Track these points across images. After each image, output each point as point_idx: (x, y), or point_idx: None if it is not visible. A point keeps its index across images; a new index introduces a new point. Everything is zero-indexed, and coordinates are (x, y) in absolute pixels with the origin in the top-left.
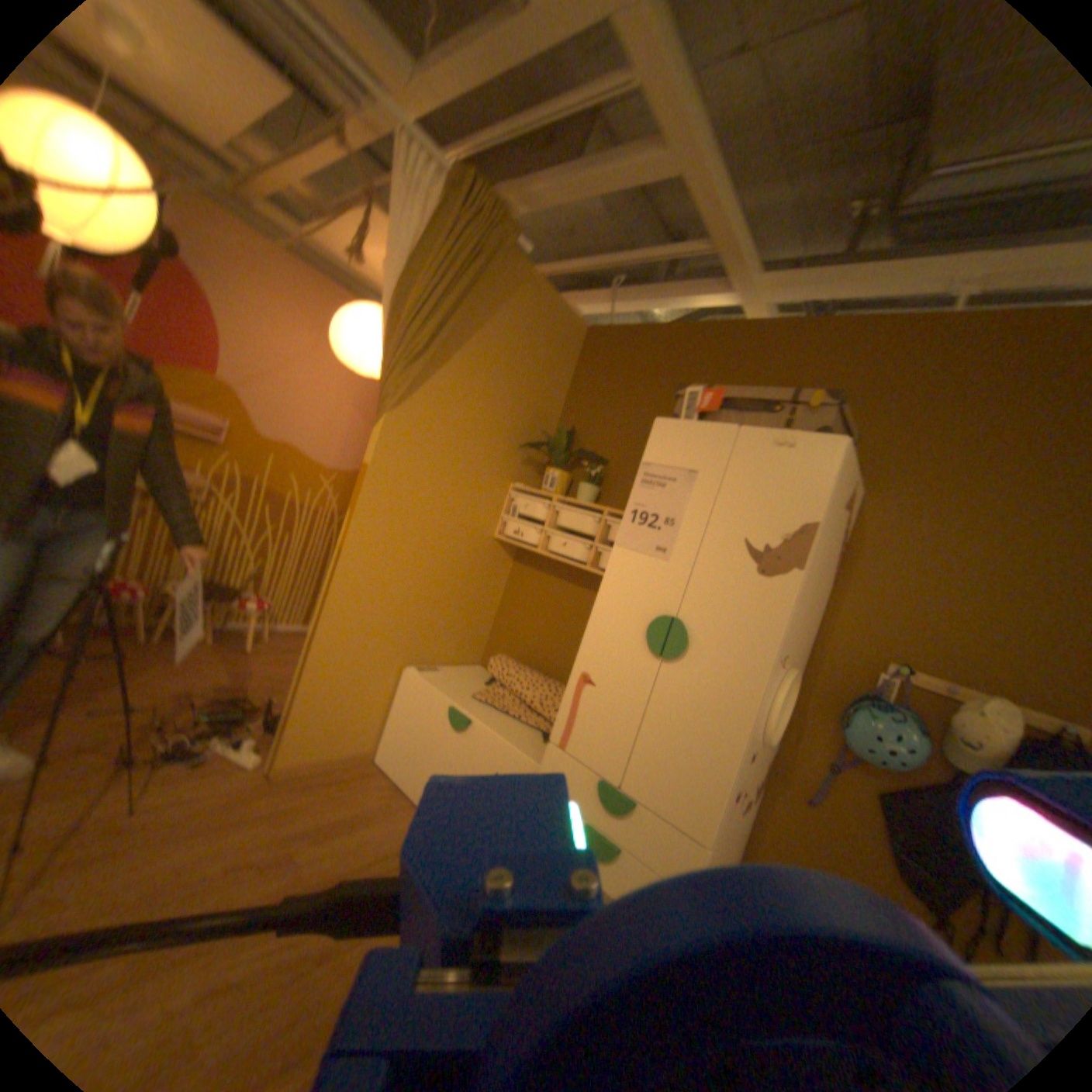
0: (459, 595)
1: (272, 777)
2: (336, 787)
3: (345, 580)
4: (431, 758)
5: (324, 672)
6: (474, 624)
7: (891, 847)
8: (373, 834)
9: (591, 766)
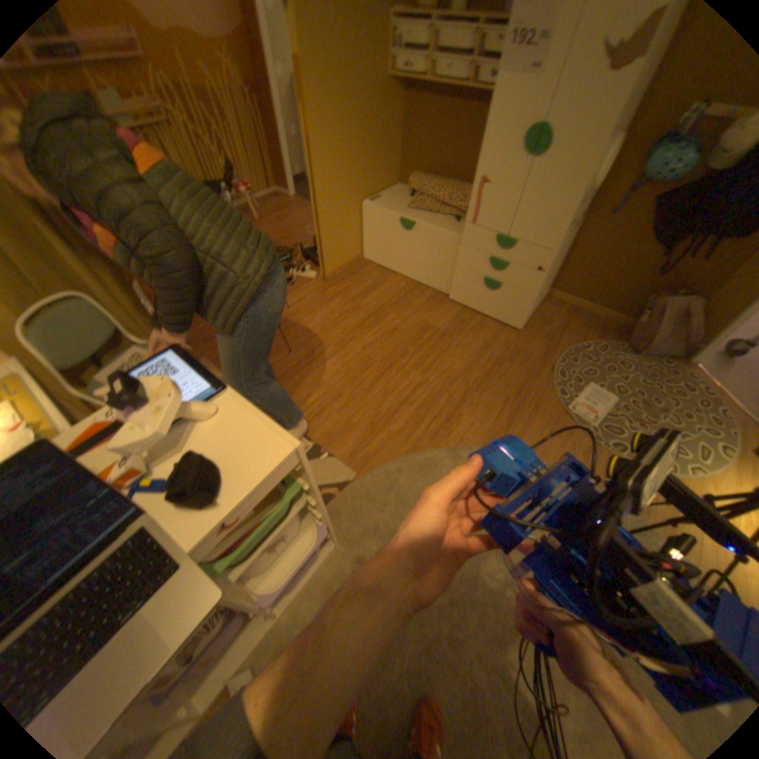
0: (376, 137)
1: (325, 278)
2: (353, 274)
3: (315, 159)
4: (395, 247)
5: (326, 220)
6: (389, 155)
7: (652, 222)
8: (382, 288)
9: (490, 228)
